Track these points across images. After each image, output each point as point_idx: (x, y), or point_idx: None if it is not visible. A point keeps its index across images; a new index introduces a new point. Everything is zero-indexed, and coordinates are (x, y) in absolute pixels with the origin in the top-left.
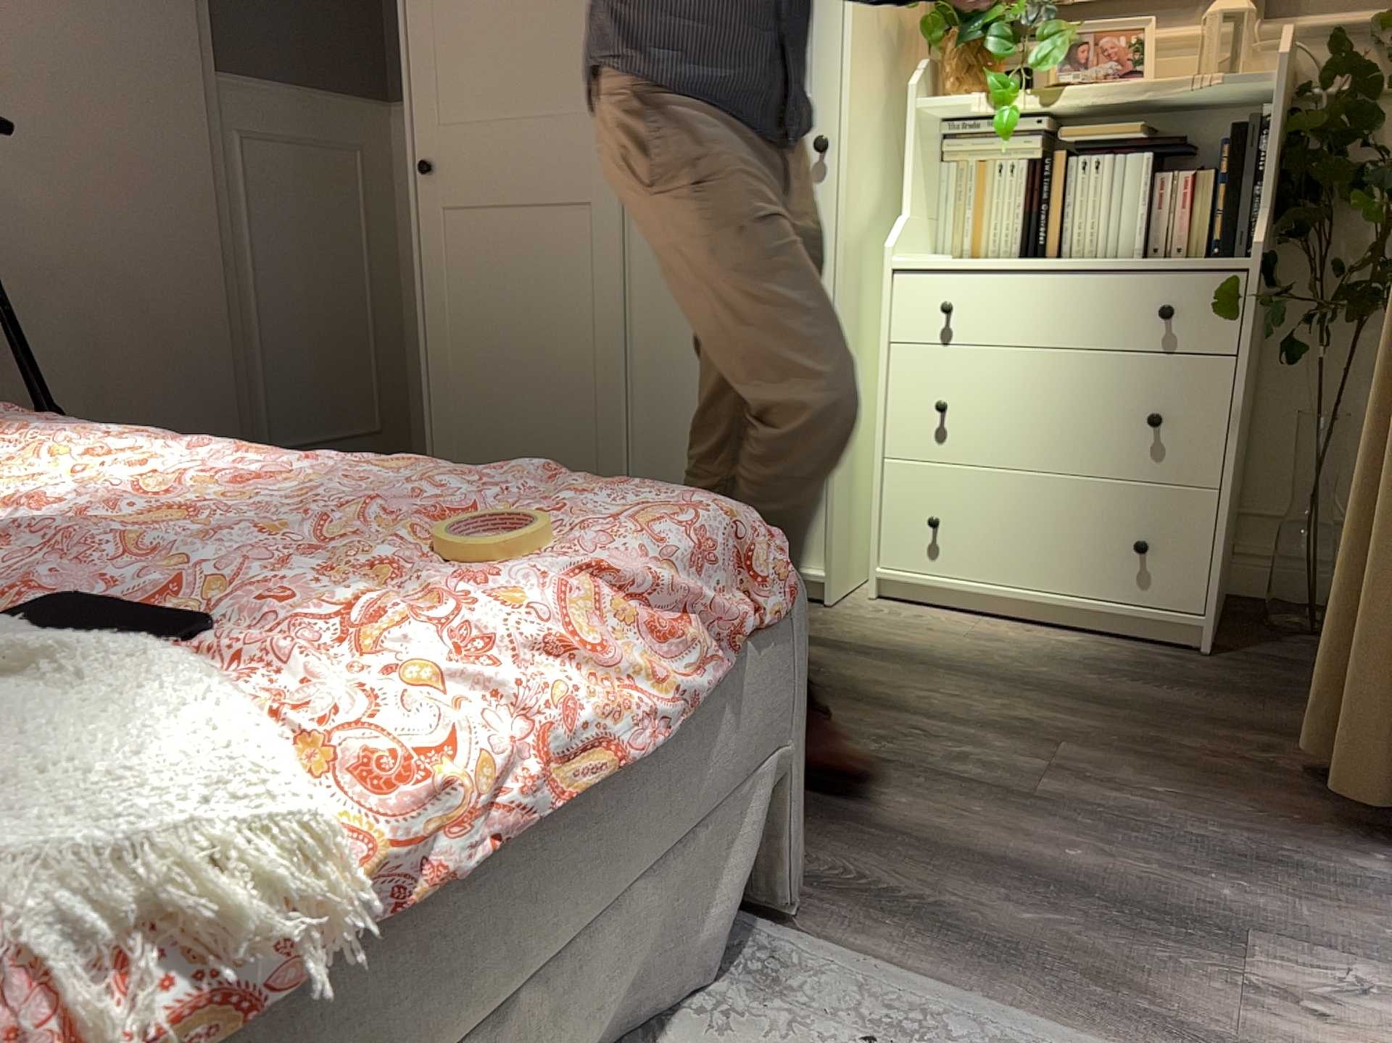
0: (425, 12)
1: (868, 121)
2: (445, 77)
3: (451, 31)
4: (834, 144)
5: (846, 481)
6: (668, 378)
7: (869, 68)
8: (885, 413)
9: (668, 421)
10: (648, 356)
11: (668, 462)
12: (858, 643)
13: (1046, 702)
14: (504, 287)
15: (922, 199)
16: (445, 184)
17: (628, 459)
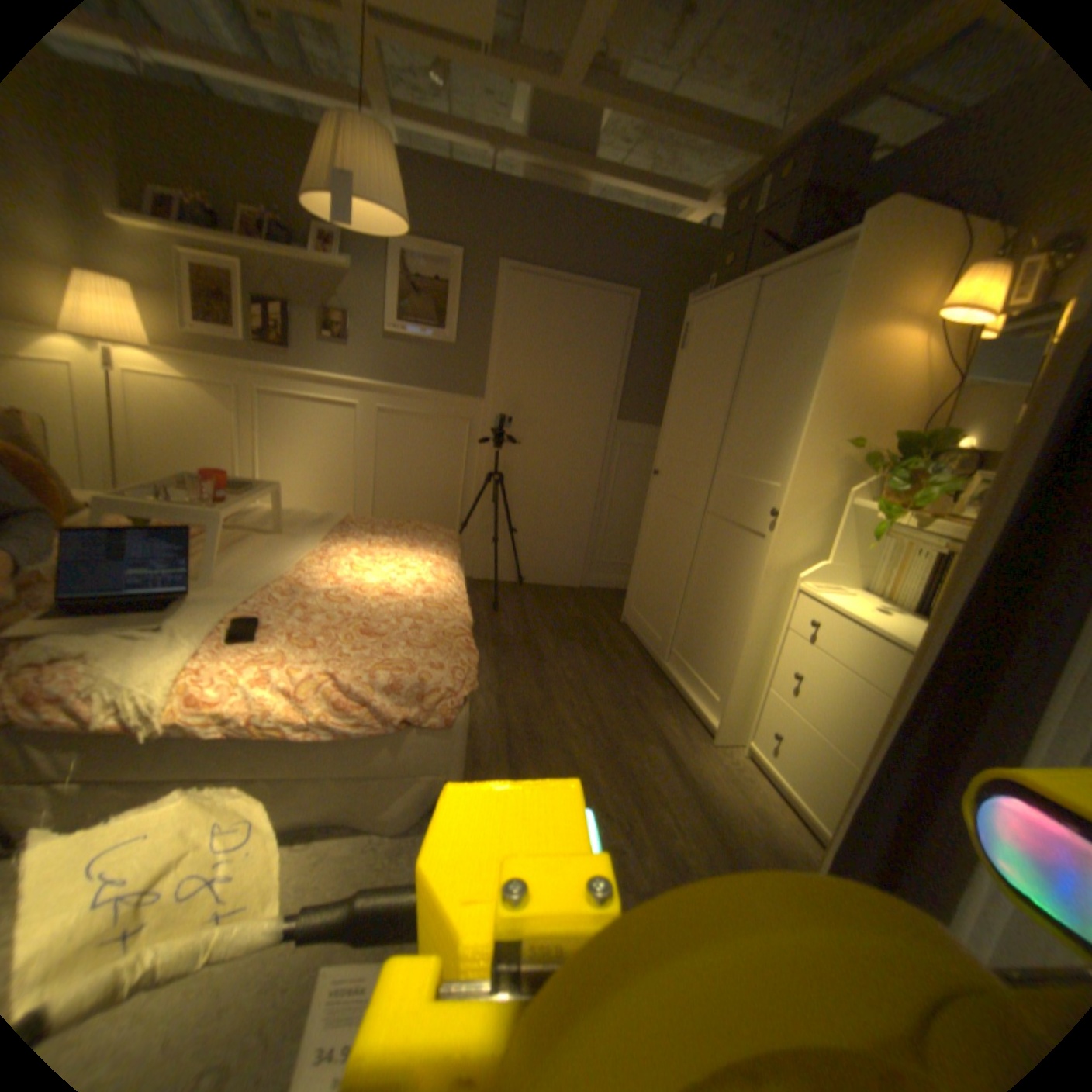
0: (673, 407)
1: (813, 504)
2: (671, 436)
3: (677, 417)
4: (783, 513)
5: (745, 687)
6: (698, 596)
7: (822, 476)
8: (776, 663)
9: (693, 616)
10: (696, 582)
11: (688, 634)
12: (692, 769)
13: (723, 867)
14: (663, 530)
15: (855, 554)
16: (659, 480)
17: (677, 625)
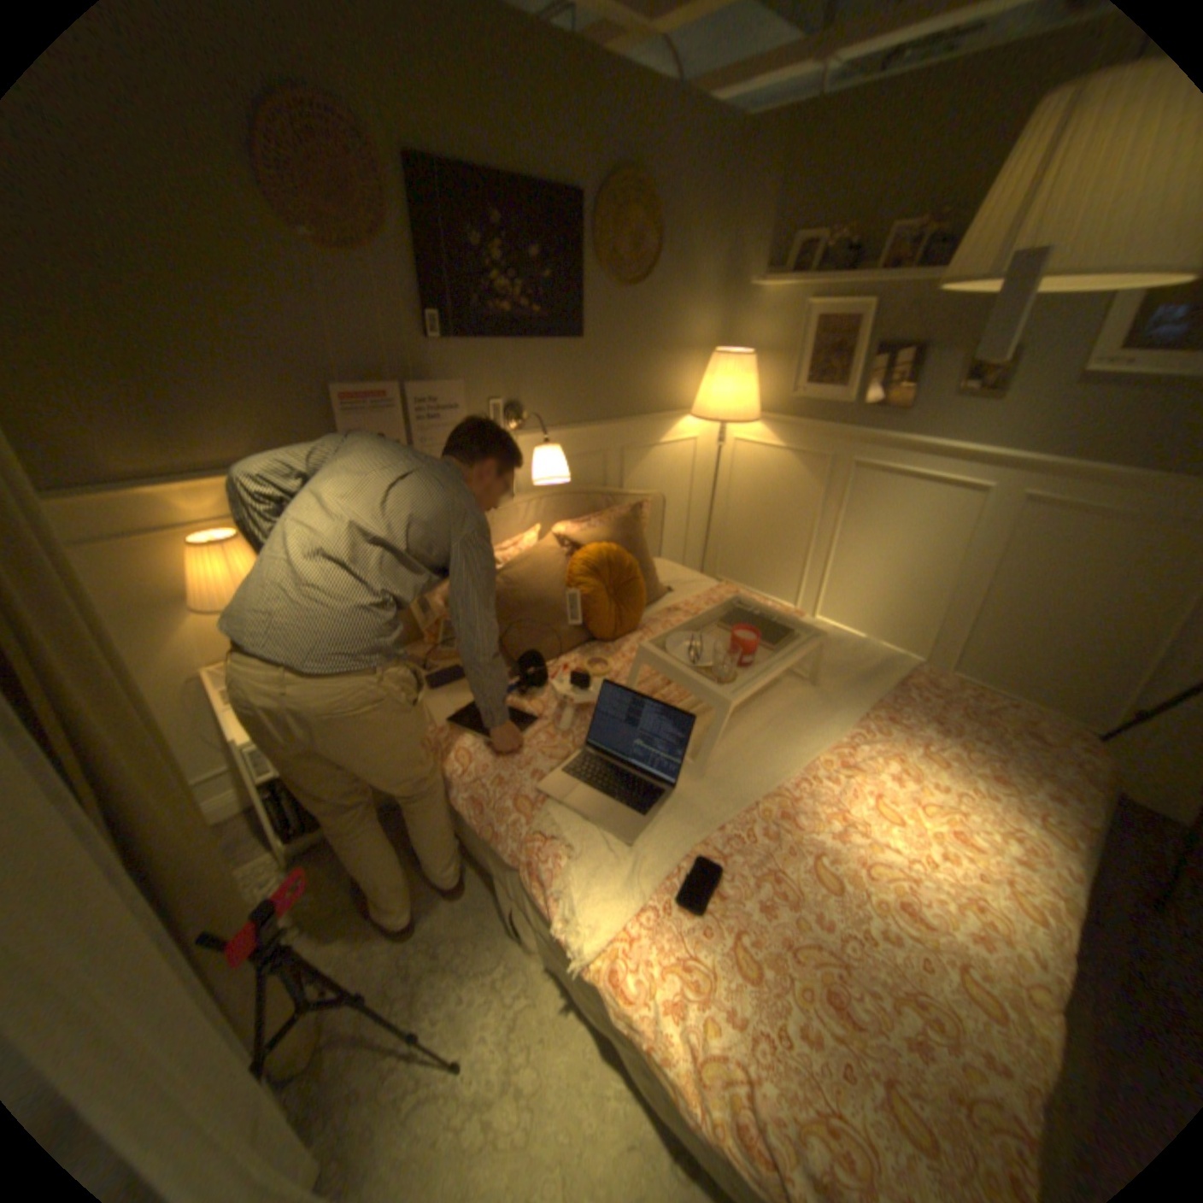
0: None
1: None
2: None
3: None
4: None
5: None
6: None
7: None
8: None
9: None
10: None
11: None
12: None
13: None
14: None
15: None
16: None
17: None
